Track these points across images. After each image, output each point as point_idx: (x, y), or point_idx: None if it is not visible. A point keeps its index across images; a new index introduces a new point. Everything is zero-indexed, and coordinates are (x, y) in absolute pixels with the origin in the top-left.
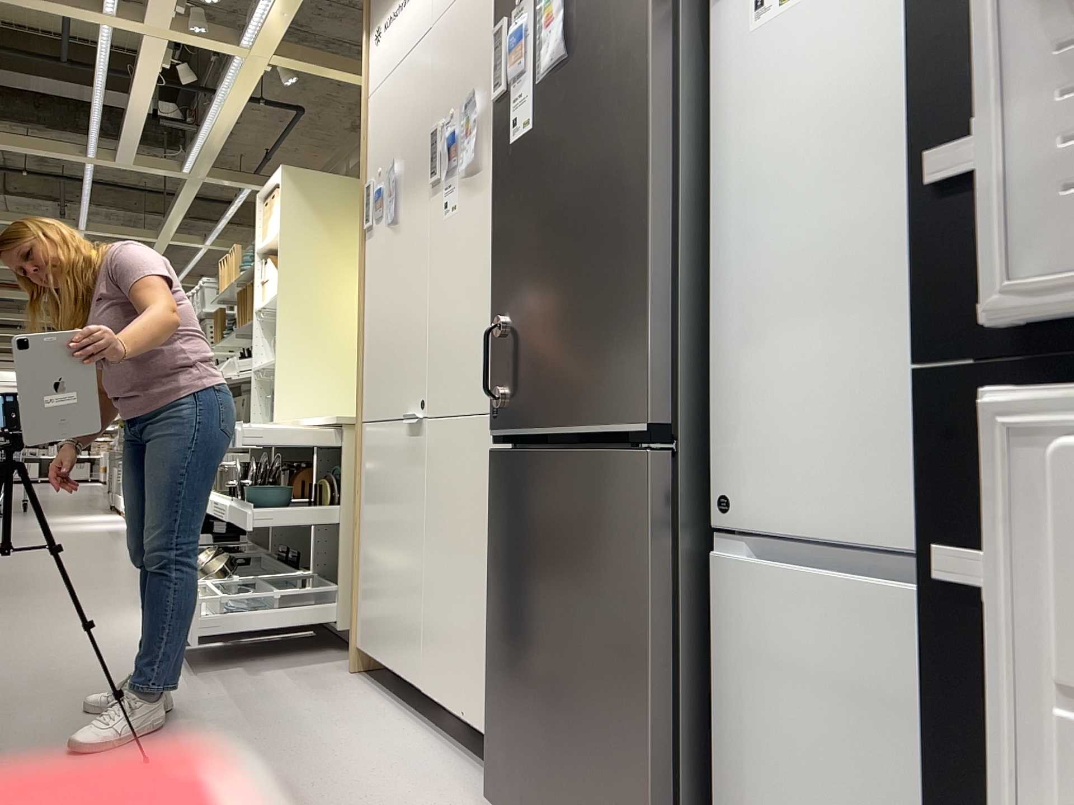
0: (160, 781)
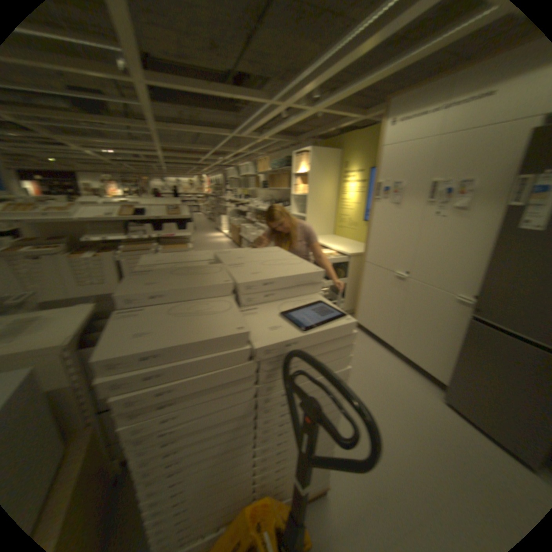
0: None
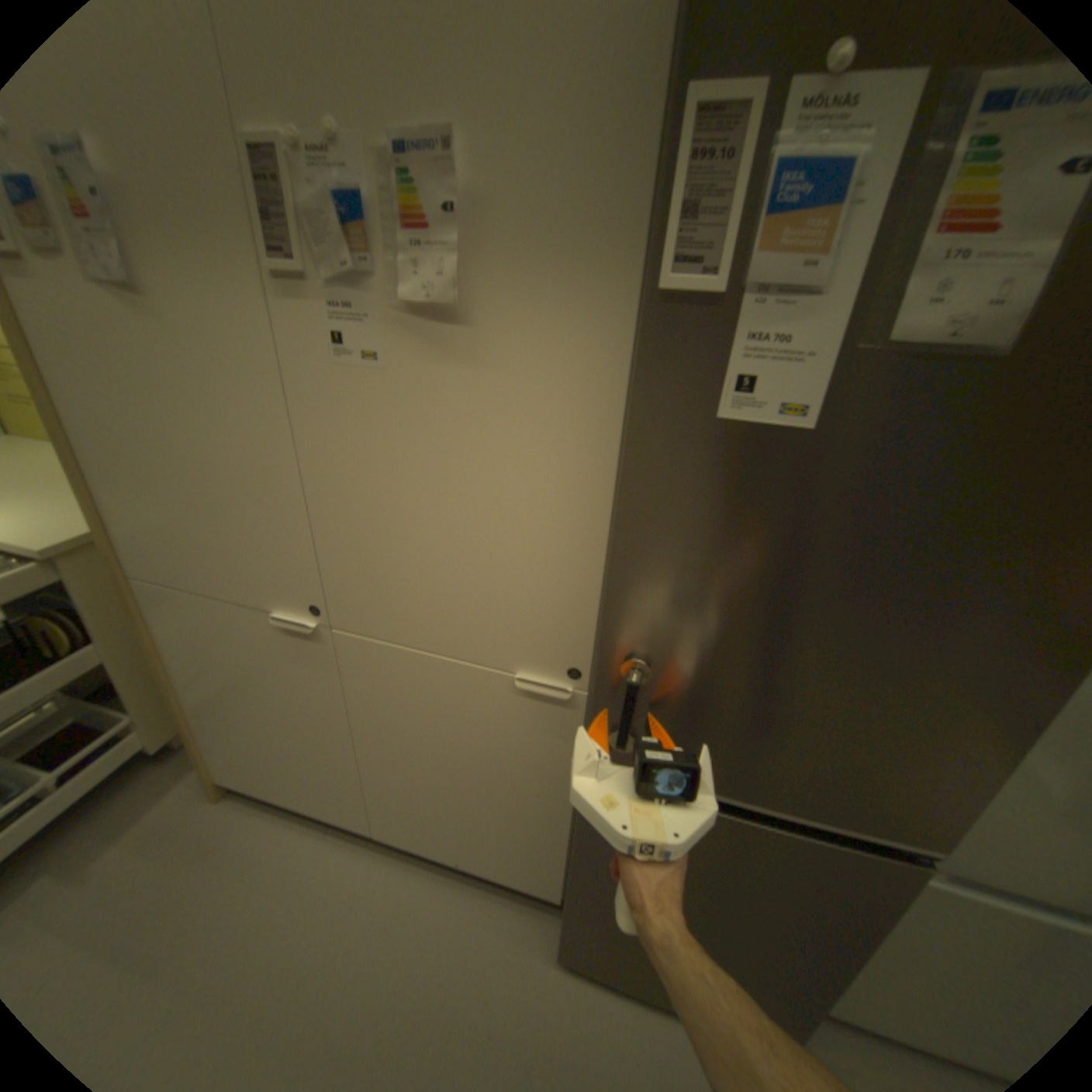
0: None
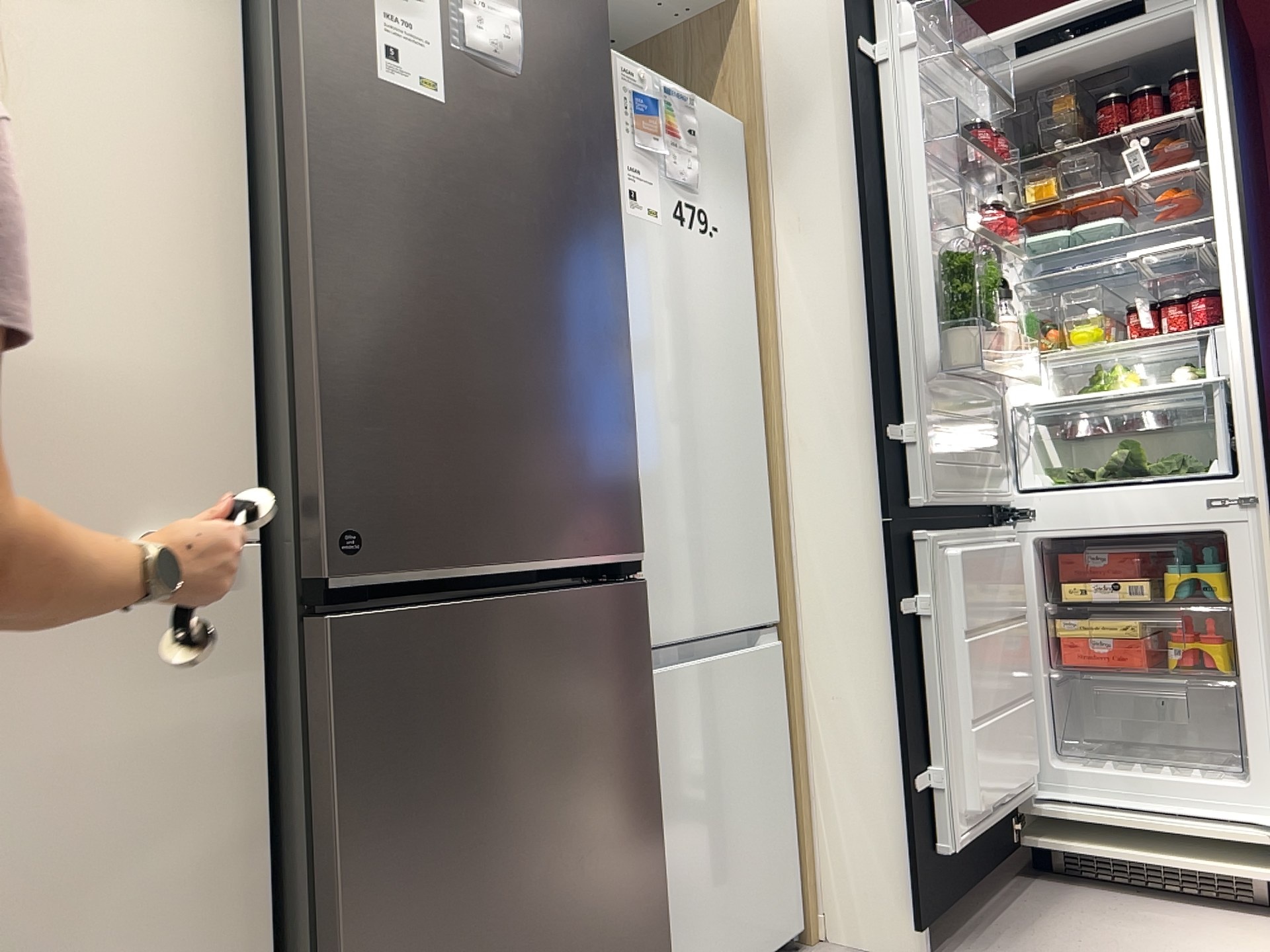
0: None
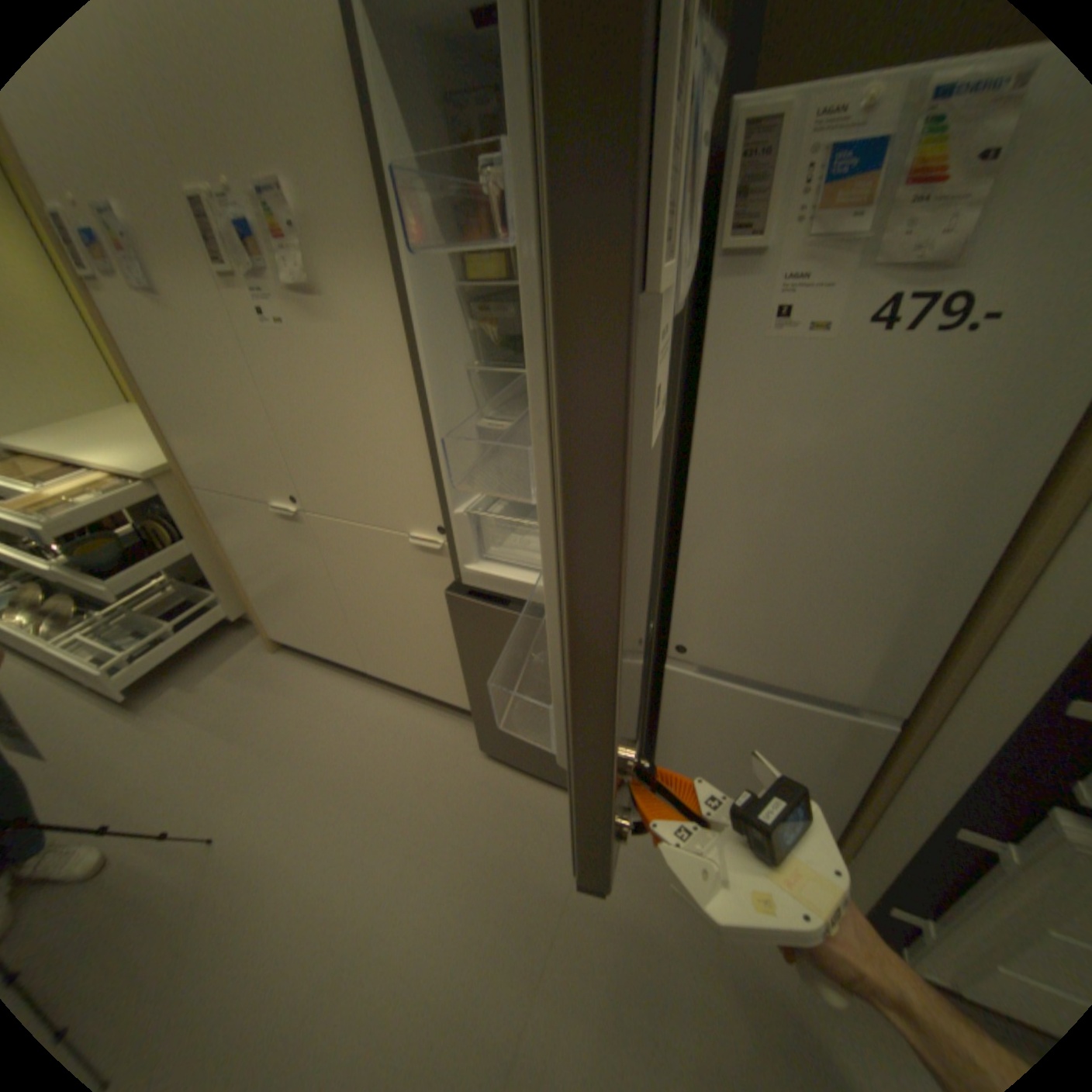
0: (239, 848)
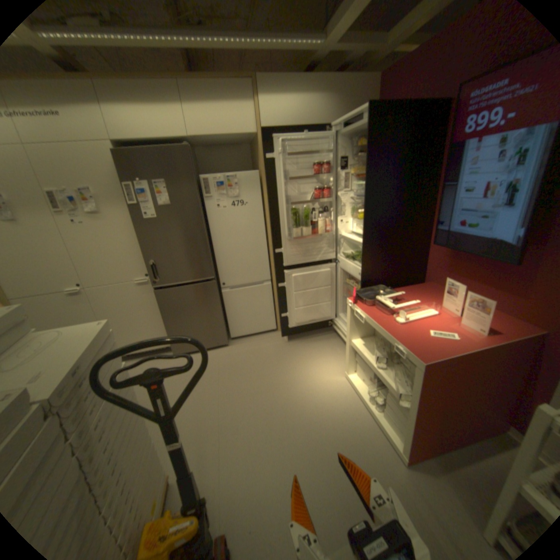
0: None
